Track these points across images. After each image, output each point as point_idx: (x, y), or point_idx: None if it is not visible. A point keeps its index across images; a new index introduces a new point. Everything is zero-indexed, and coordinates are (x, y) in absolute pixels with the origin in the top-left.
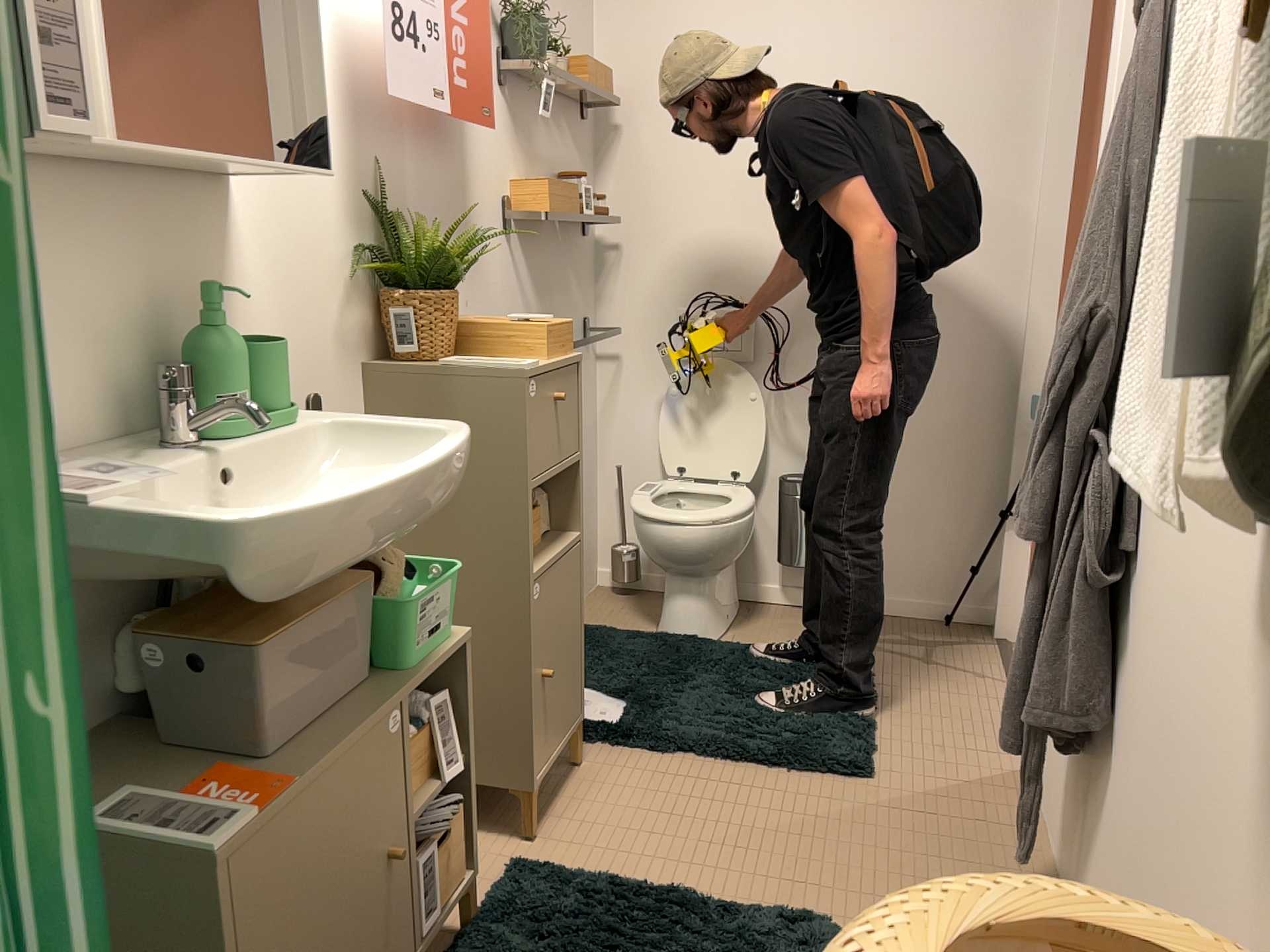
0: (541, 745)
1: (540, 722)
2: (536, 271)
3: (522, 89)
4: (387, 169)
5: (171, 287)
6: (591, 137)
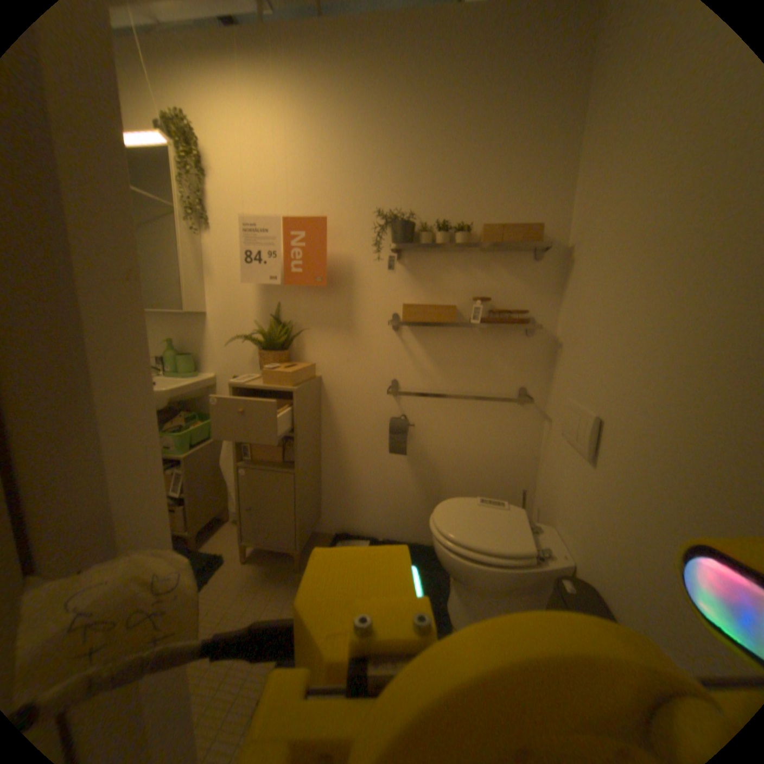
0: (246, 532)
1: (245, 523)
2: (435, 350)
3: (425, 252)
4: (285, 304)
5: (183, 338)
6: (557, 265)
